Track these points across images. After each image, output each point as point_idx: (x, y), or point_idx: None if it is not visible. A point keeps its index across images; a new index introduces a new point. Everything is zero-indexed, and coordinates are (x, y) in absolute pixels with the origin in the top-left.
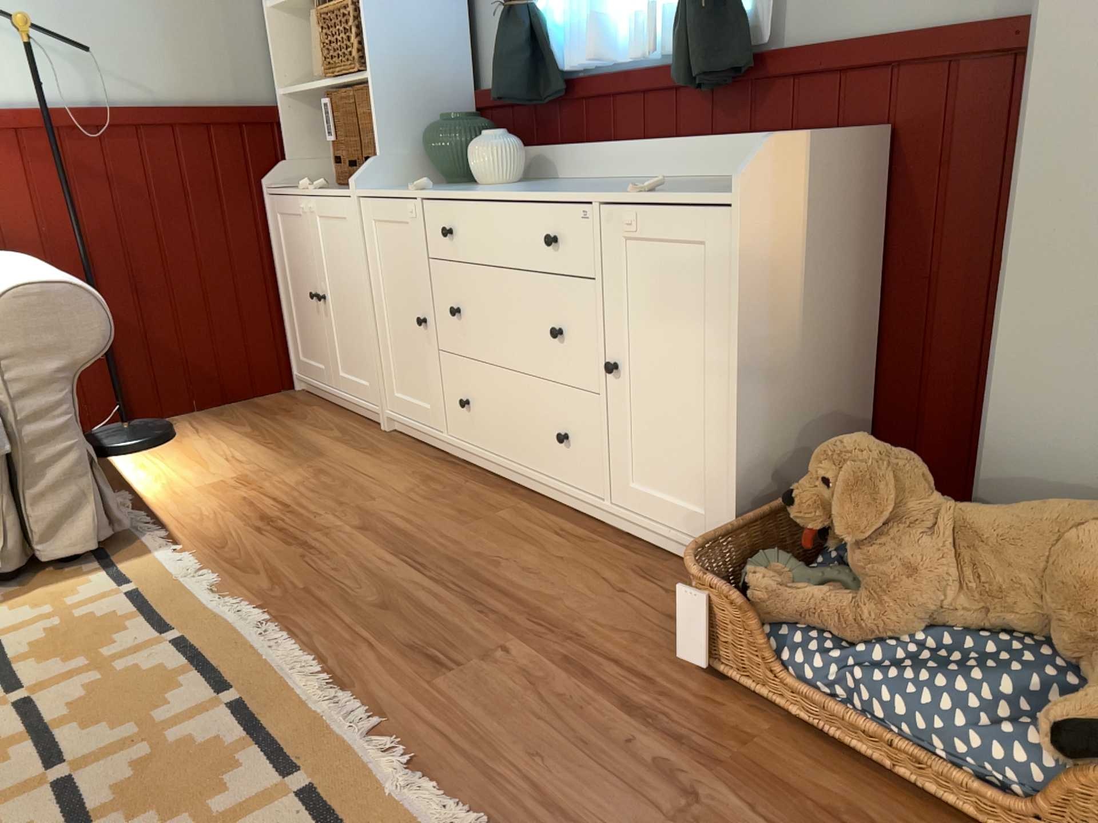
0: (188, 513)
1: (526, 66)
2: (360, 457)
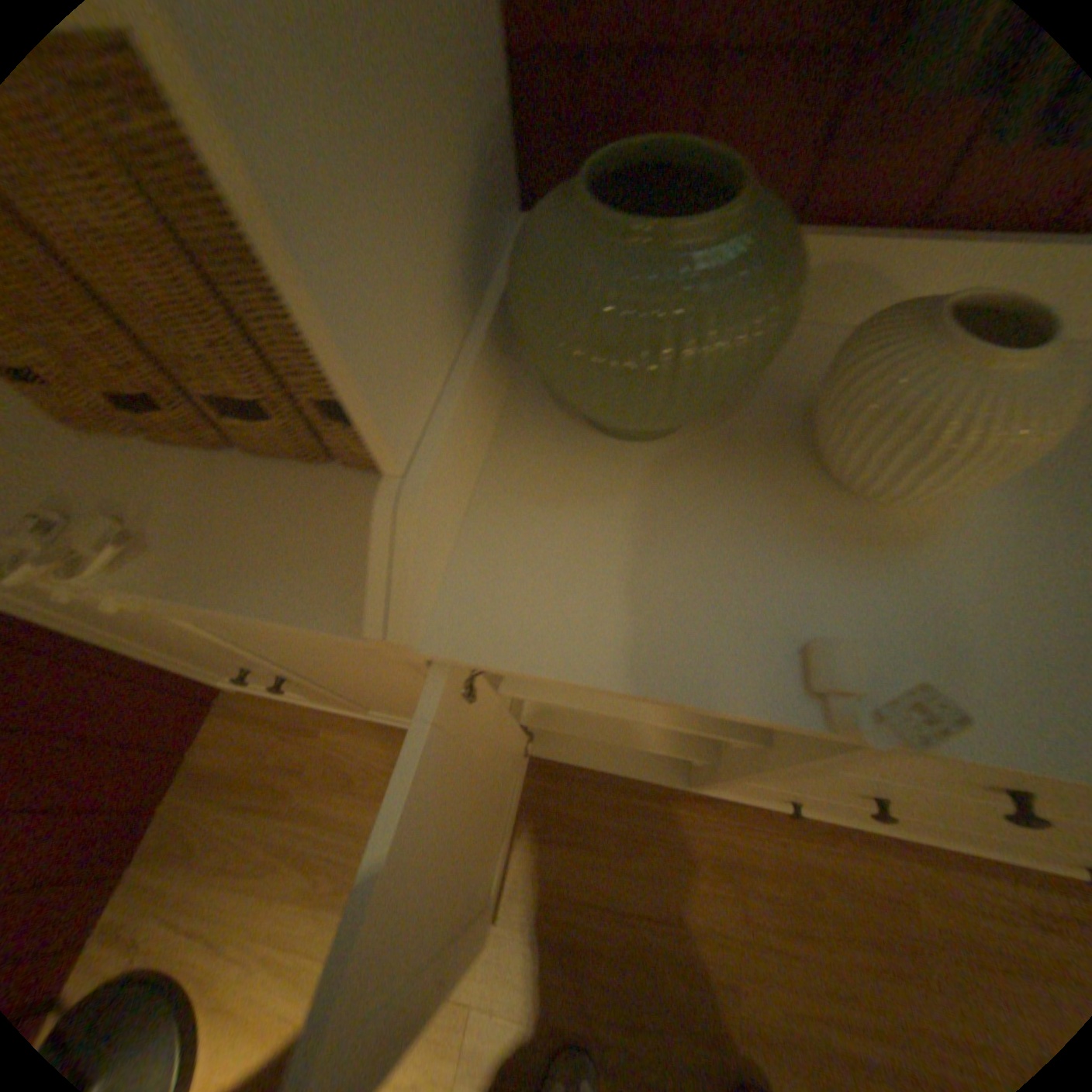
0: None
1: None
2: (574, 861)
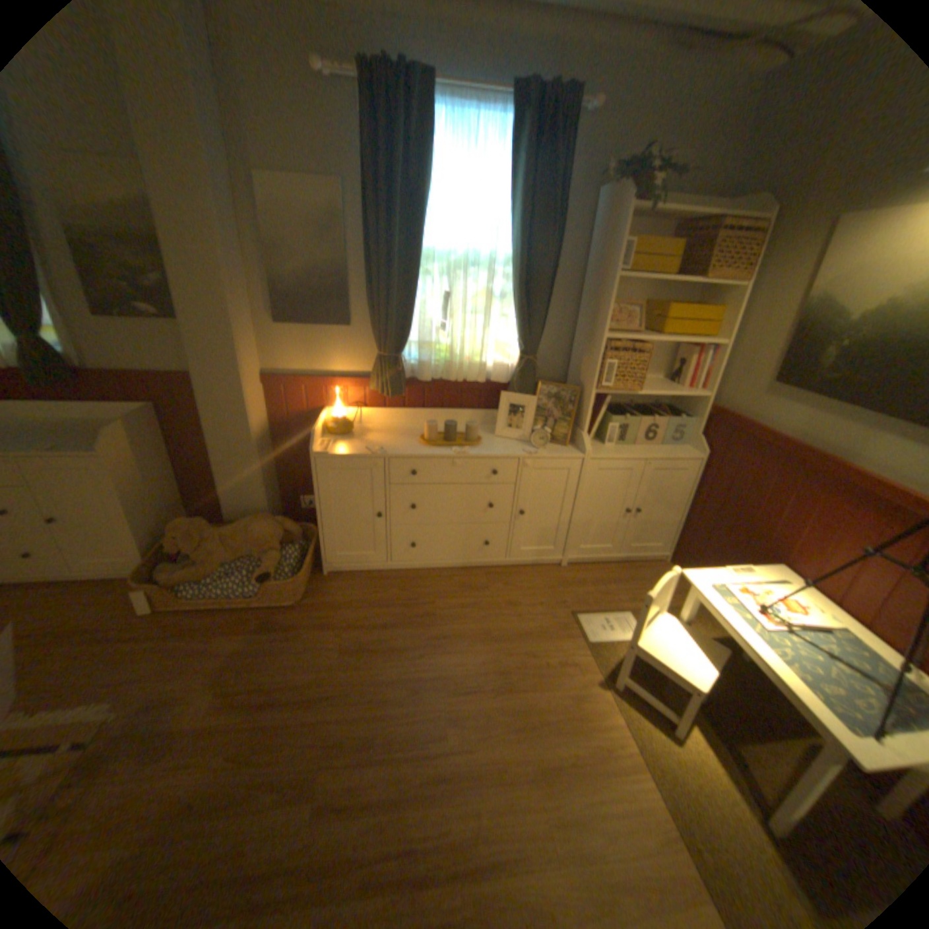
0: None
1: None
2: None
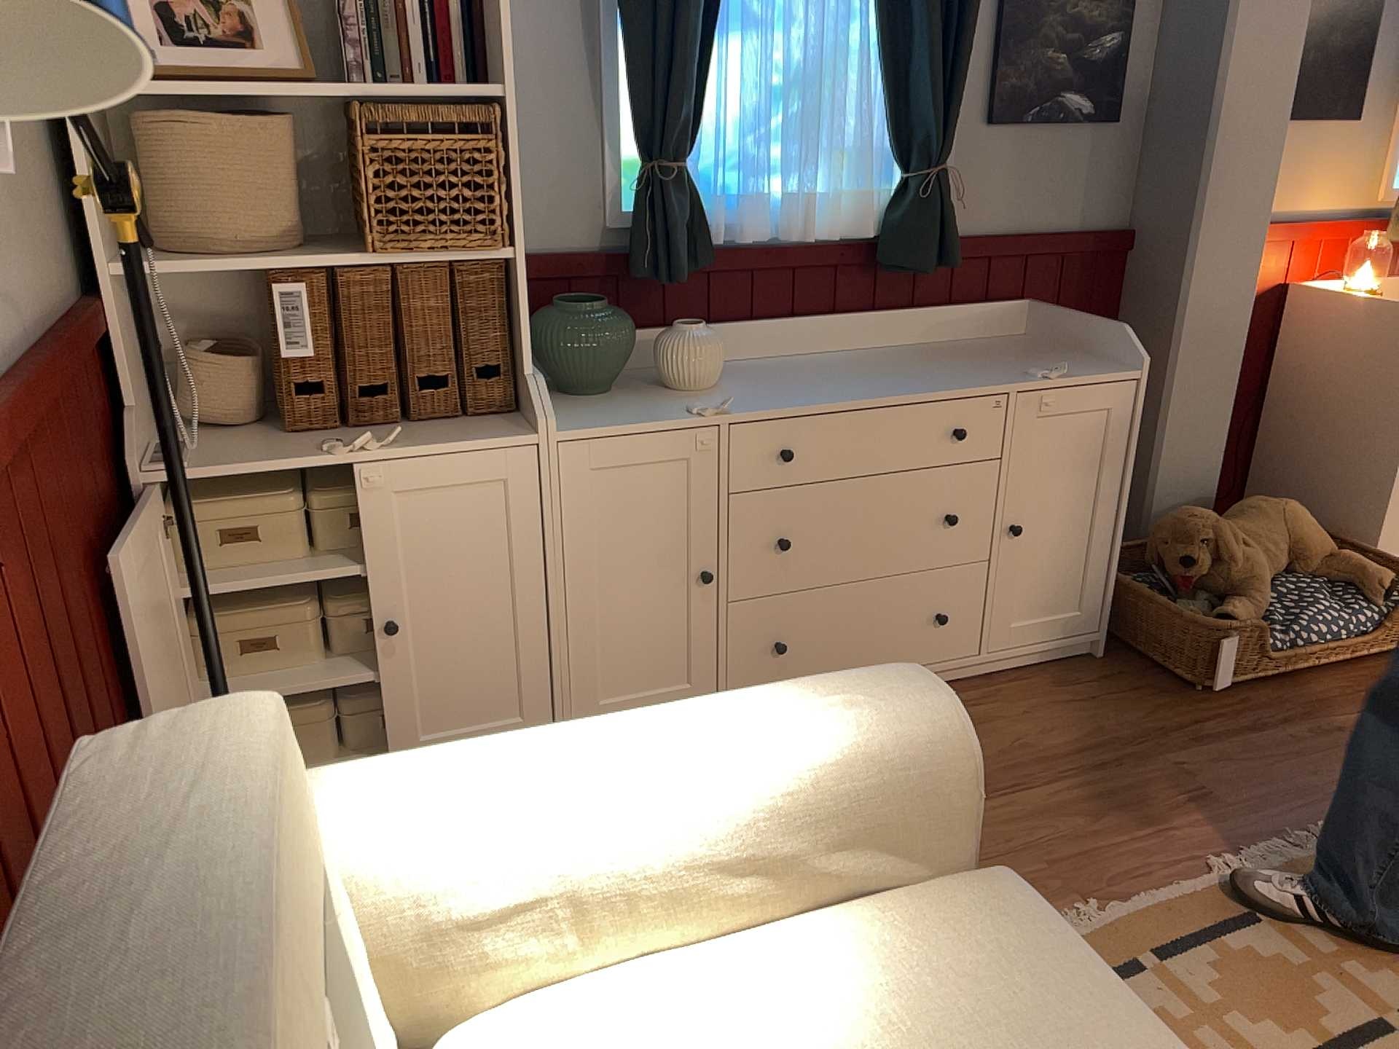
0: None
1: (689, 238)
2: None
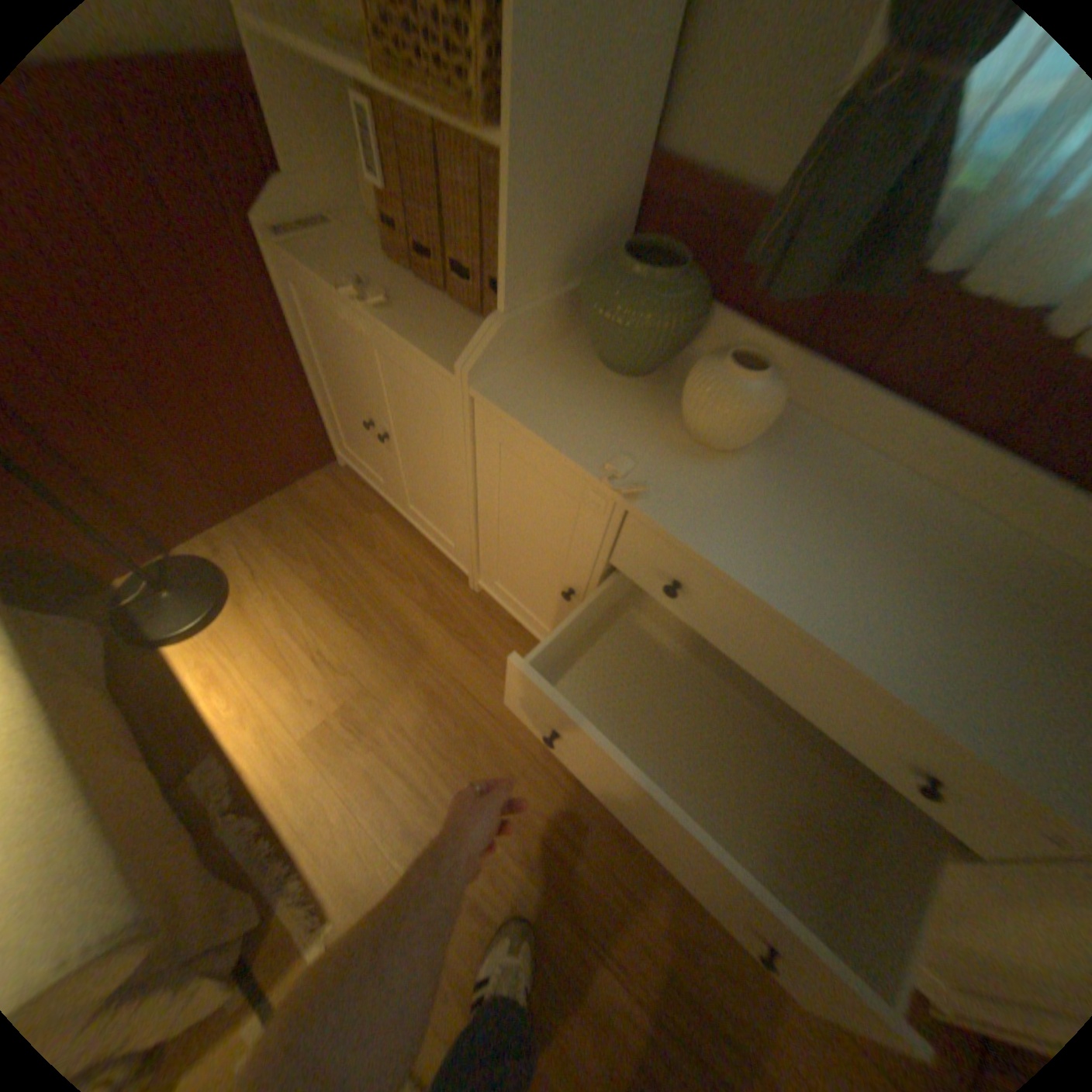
0: (309, 818)
1: (873, 236)
2: (468, 661)
